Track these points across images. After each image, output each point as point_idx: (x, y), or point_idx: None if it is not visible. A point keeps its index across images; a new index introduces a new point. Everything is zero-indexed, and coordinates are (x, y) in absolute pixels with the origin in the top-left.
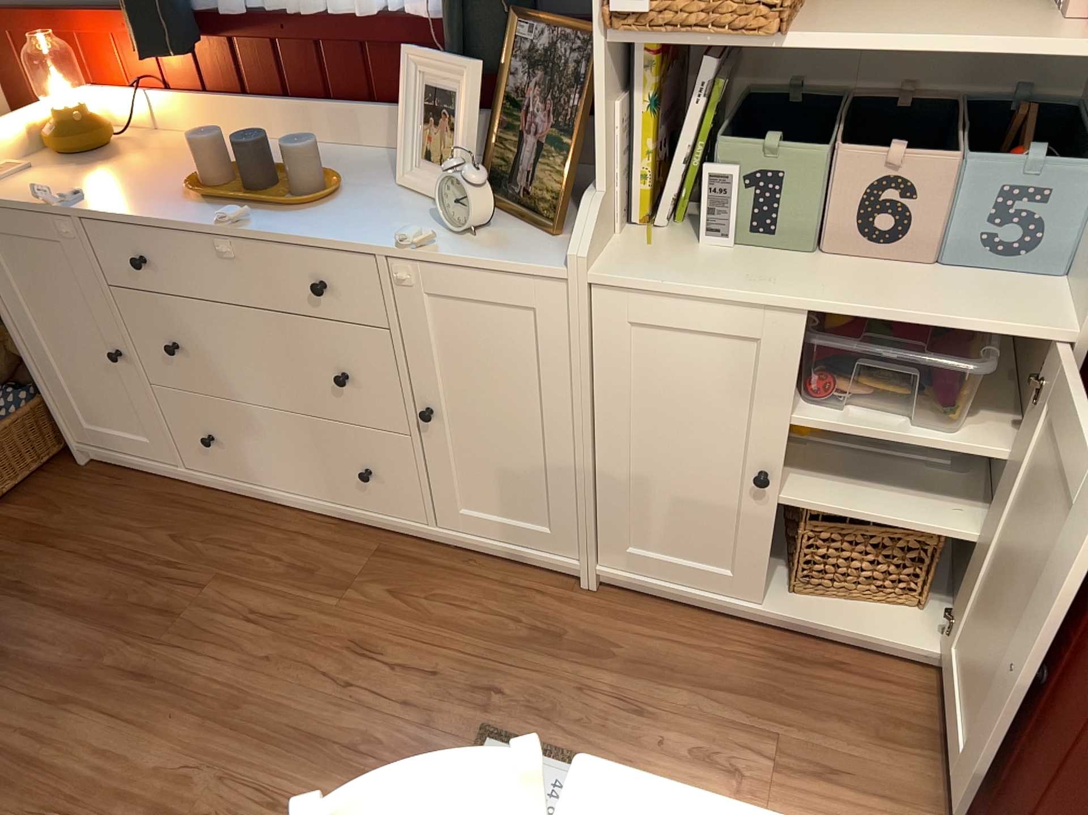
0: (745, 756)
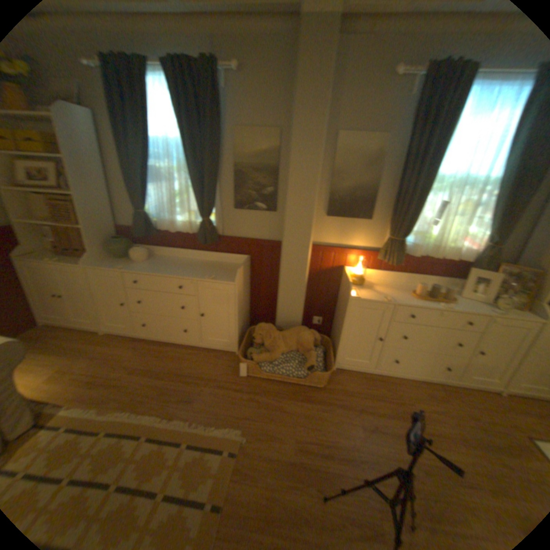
0: None
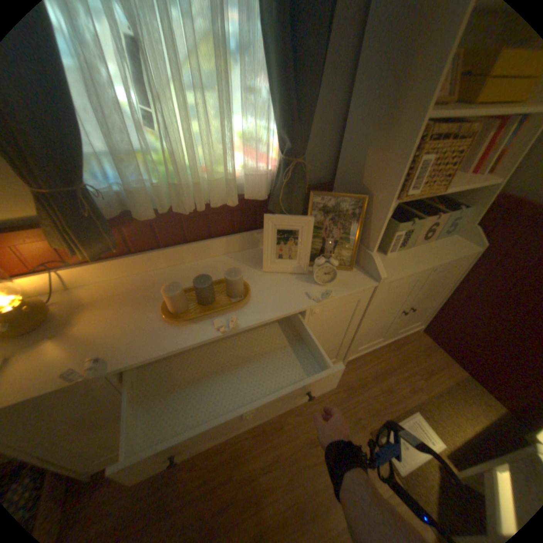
0: (420, 384)
